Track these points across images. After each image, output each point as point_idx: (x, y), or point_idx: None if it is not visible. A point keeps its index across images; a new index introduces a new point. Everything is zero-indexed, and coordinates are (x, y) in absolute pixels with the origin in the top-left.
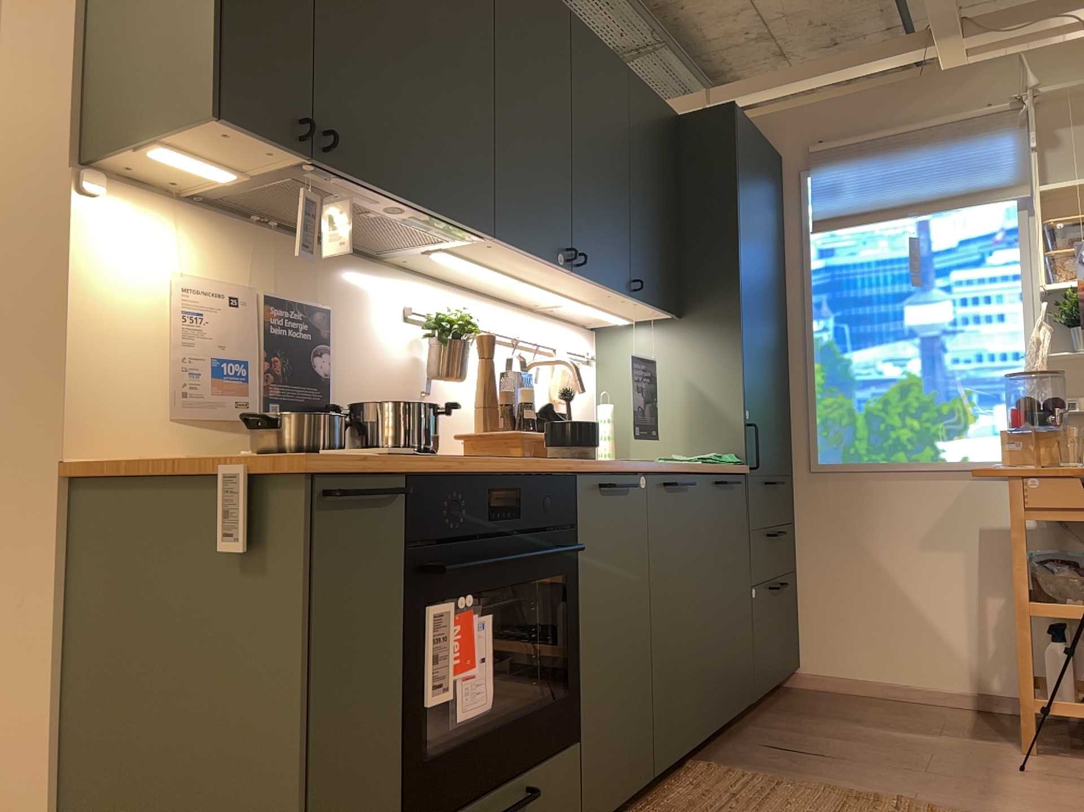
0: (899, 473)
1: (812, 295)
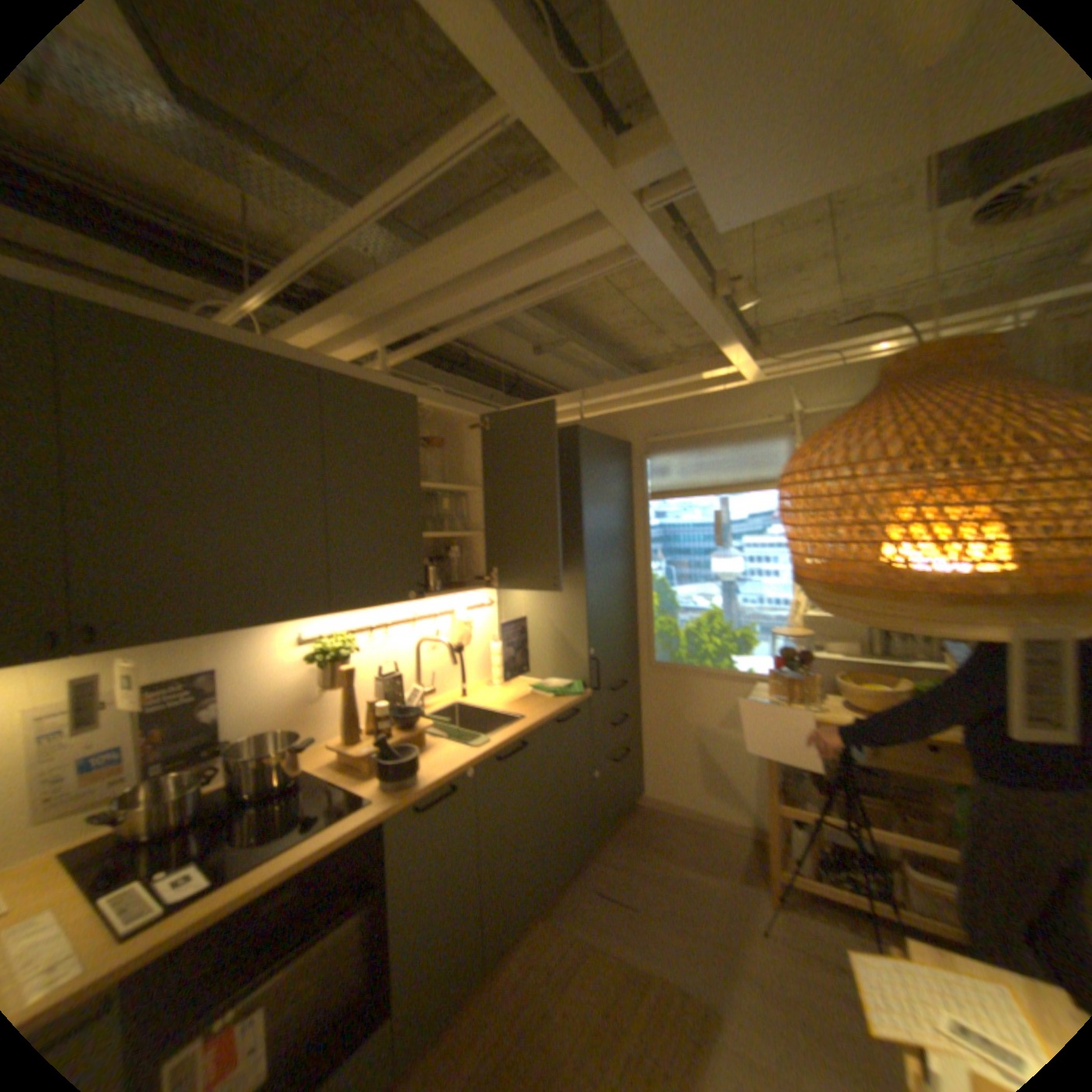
0: (707, 675)
1: (651, 545)
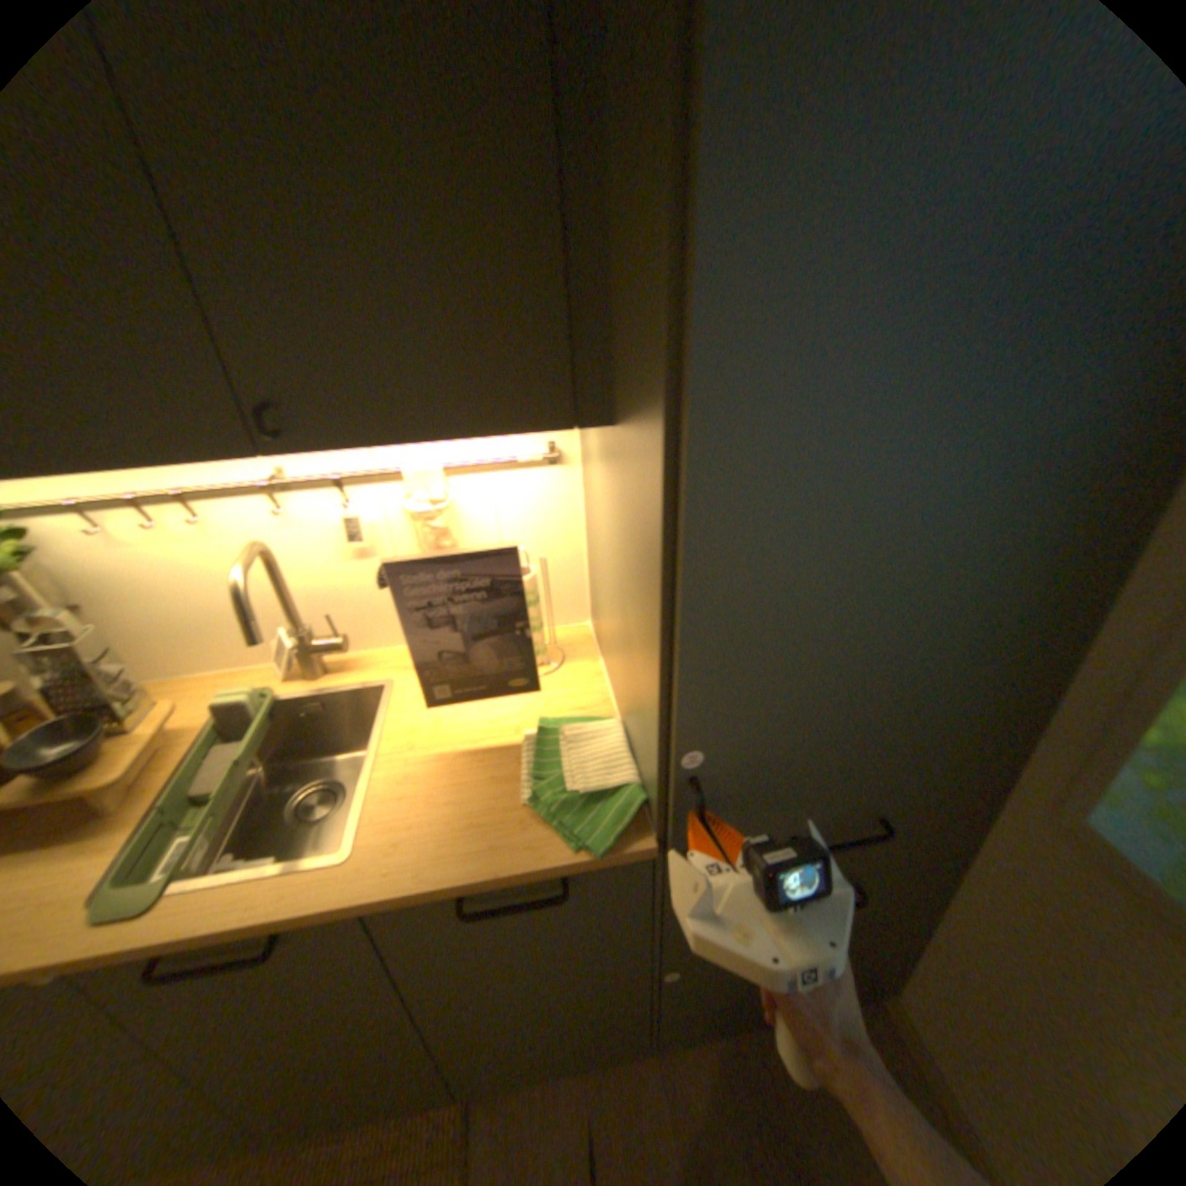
0: None
1: None
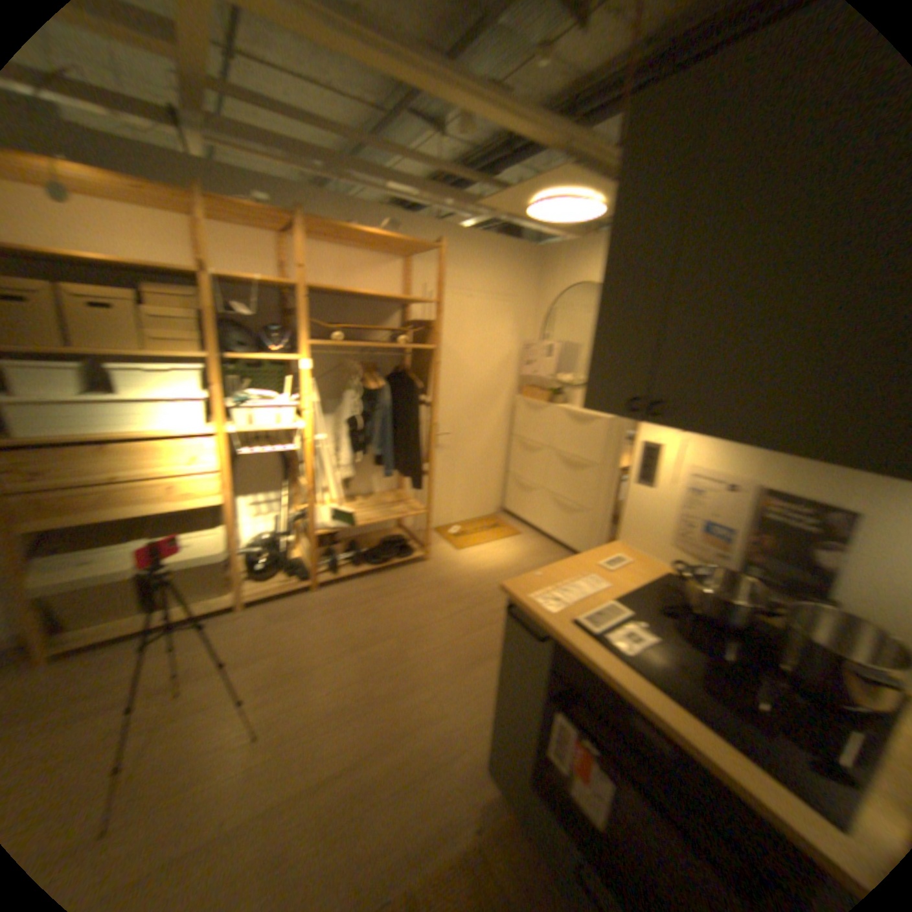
0: None
1: None
